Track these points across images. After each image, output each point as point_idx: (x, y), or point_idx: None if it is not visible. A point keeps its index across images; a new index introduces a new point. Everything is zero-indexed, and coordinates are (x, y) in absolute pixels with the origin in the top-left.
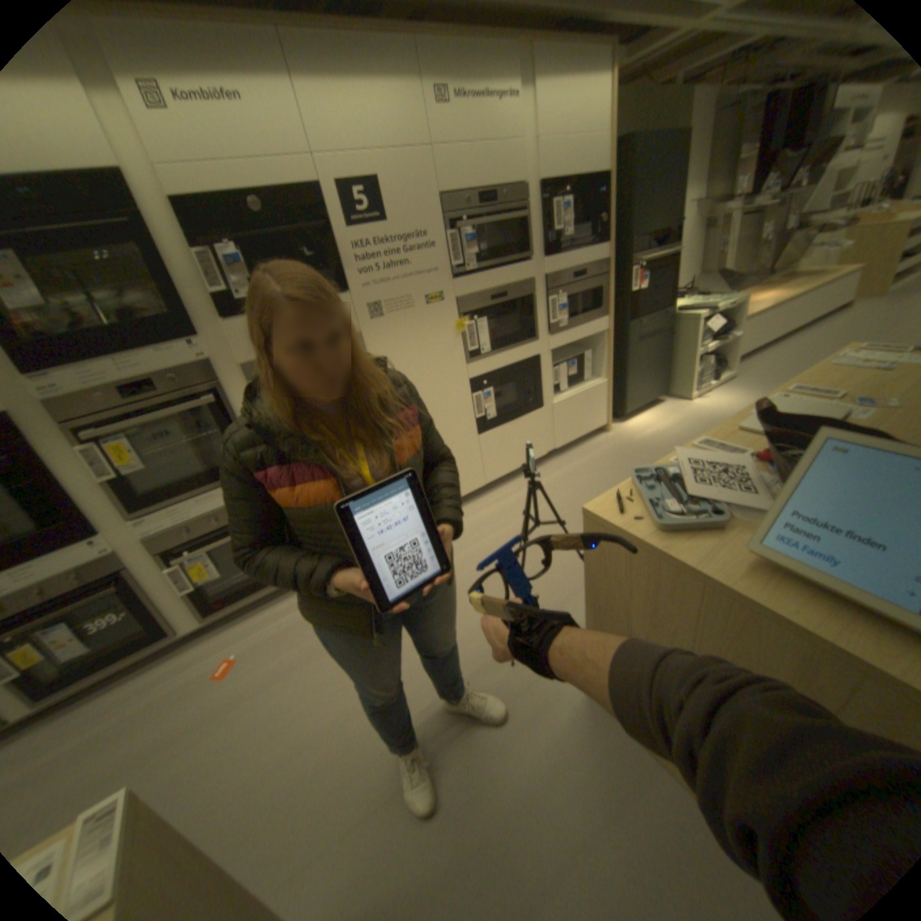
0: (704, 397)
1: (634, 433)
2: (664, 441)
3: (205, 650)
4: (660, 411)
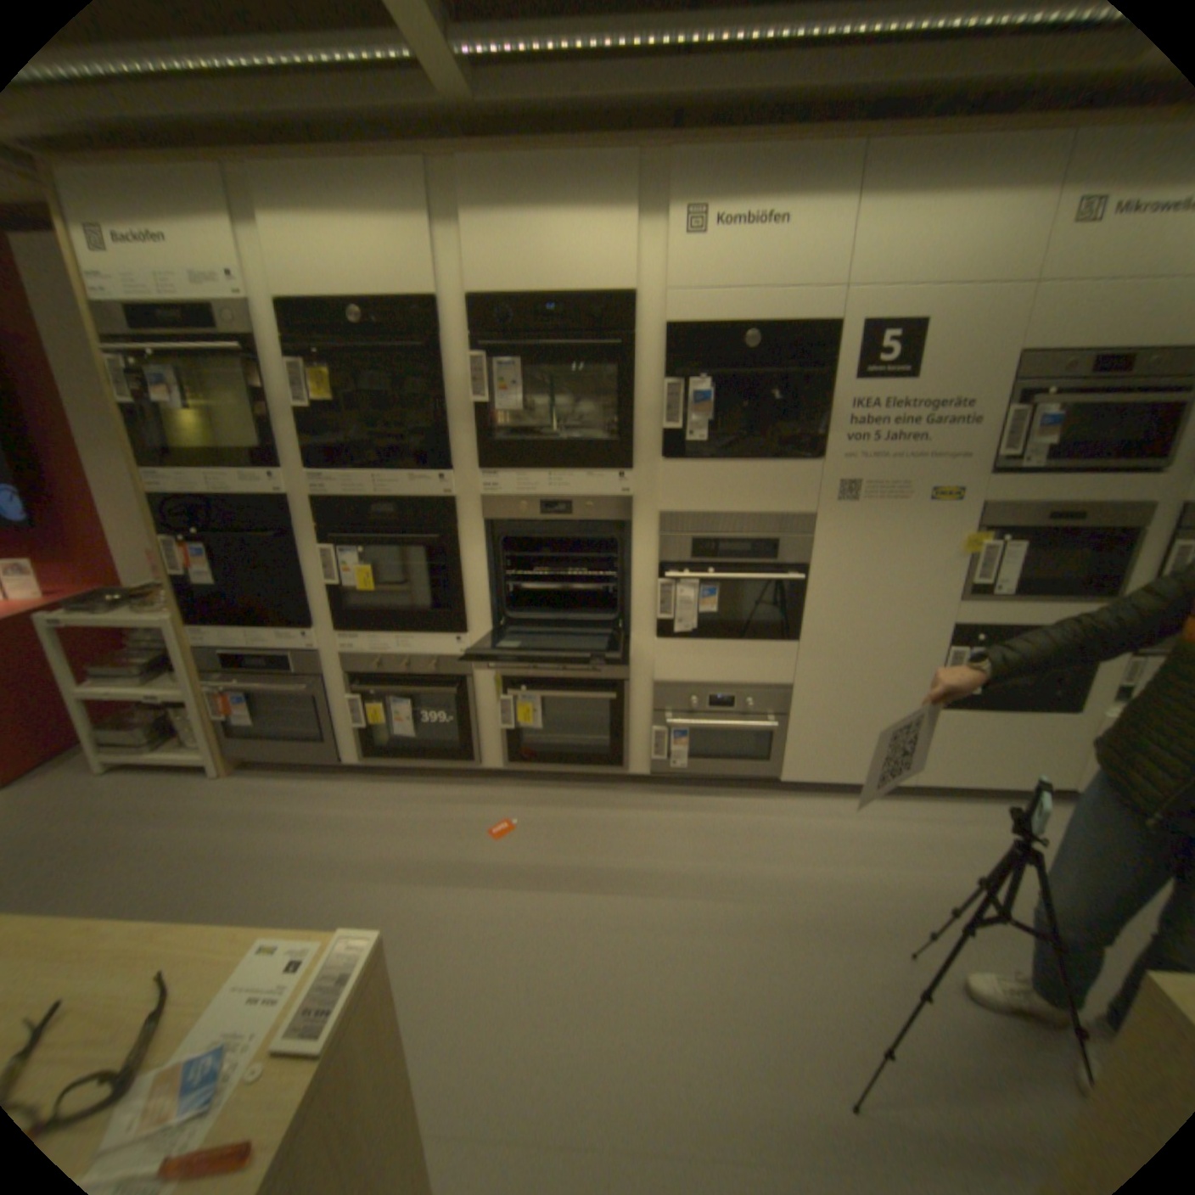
0: None
1: None
2: None
3: (498, 797)
4: None
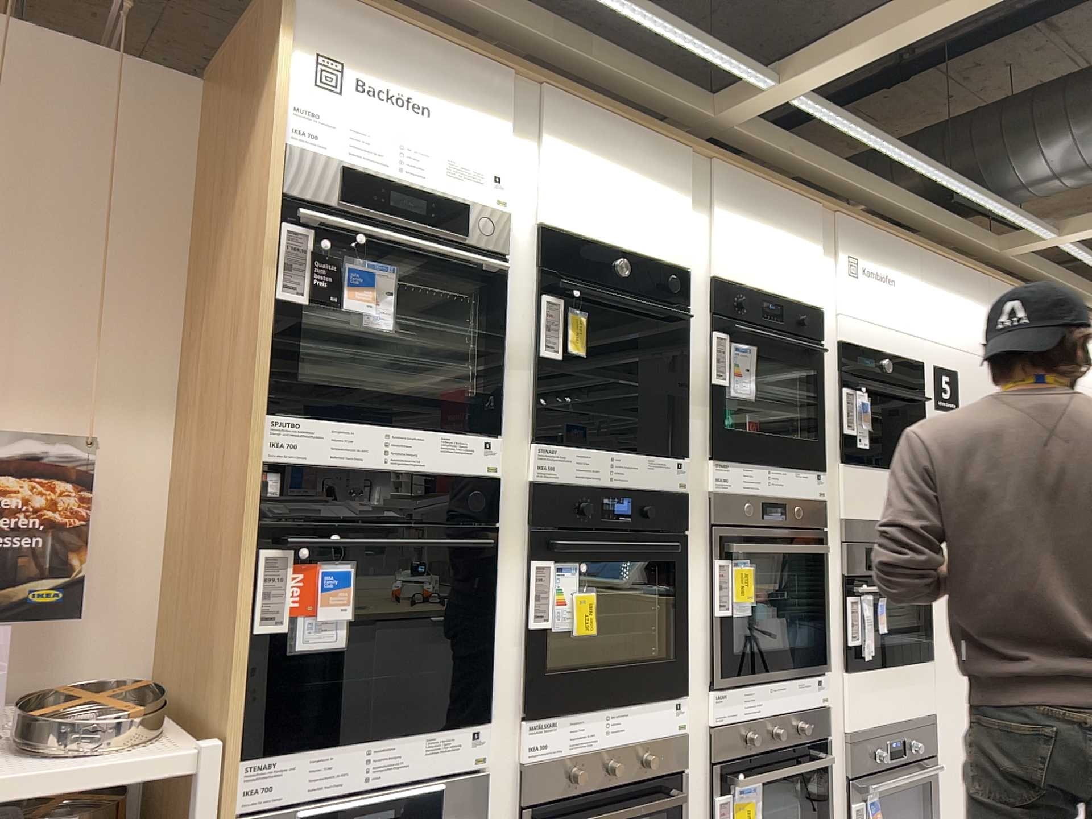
0: None
1: None
2: None
3: None
4: None
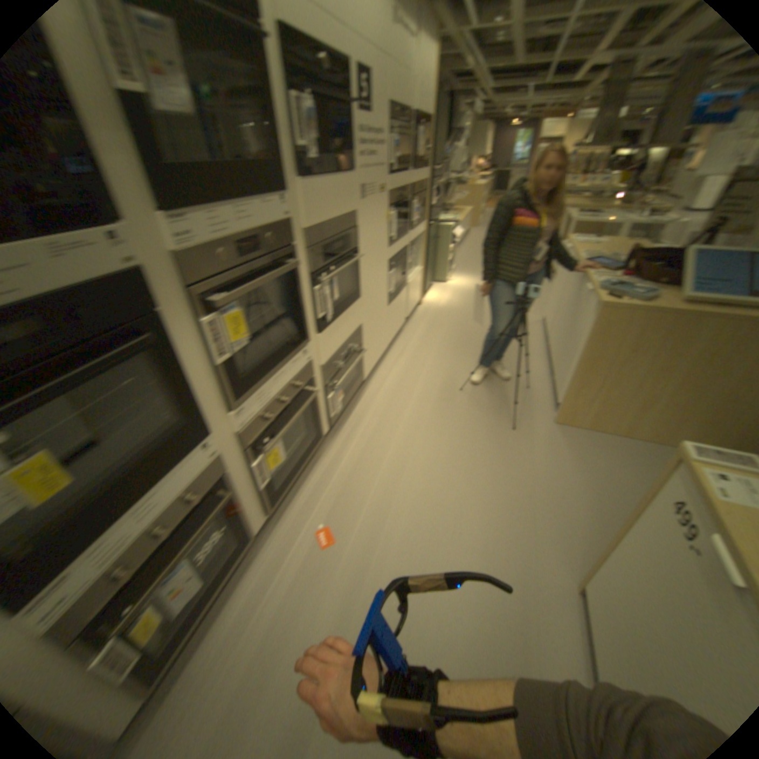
0: (449, 281)
1: (433, 304)
2: (454, 306)
3: (278, 538)
4: (434, 291)
